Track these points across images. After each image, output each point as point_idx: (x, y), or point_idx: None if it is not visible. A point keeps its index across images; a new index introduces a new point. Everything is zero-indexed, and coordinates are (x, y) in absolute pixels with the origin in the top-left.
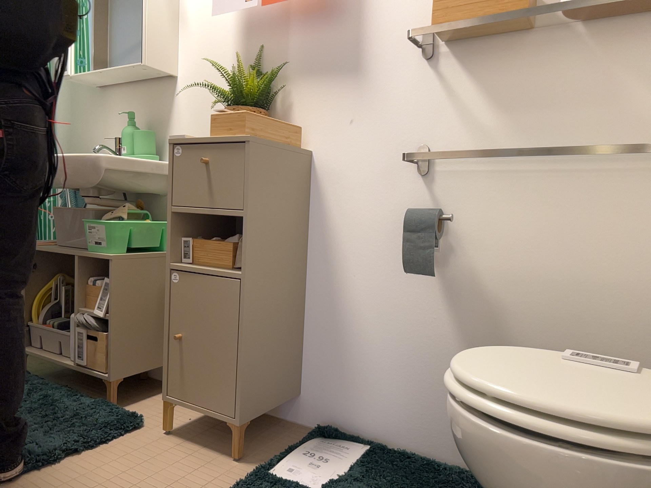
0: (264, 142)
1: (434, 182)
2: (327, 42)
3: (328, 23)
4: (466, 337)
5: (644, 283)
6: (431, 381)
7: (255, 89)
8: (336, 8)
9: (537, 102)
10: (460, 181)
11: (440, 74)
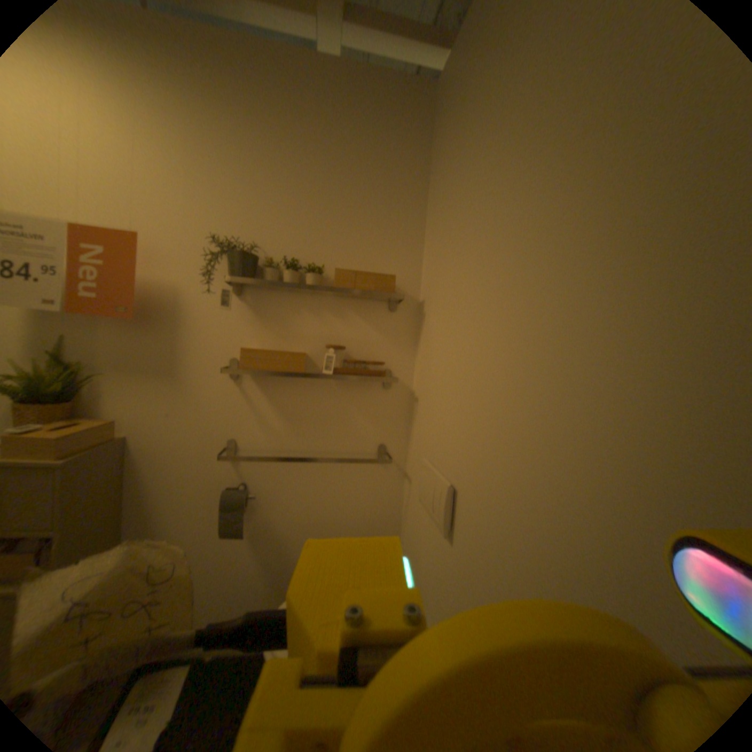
0: (76, 459)
1: (242, 464)
2: (142, 345)
3: (143, 330)
4: (266, 567)
5: (366, 520)
6: (240, 603)
7: (52, 376)
8: (151, 319)
9: (312, 416)
10: (261, 464)
11: (246, 389)
